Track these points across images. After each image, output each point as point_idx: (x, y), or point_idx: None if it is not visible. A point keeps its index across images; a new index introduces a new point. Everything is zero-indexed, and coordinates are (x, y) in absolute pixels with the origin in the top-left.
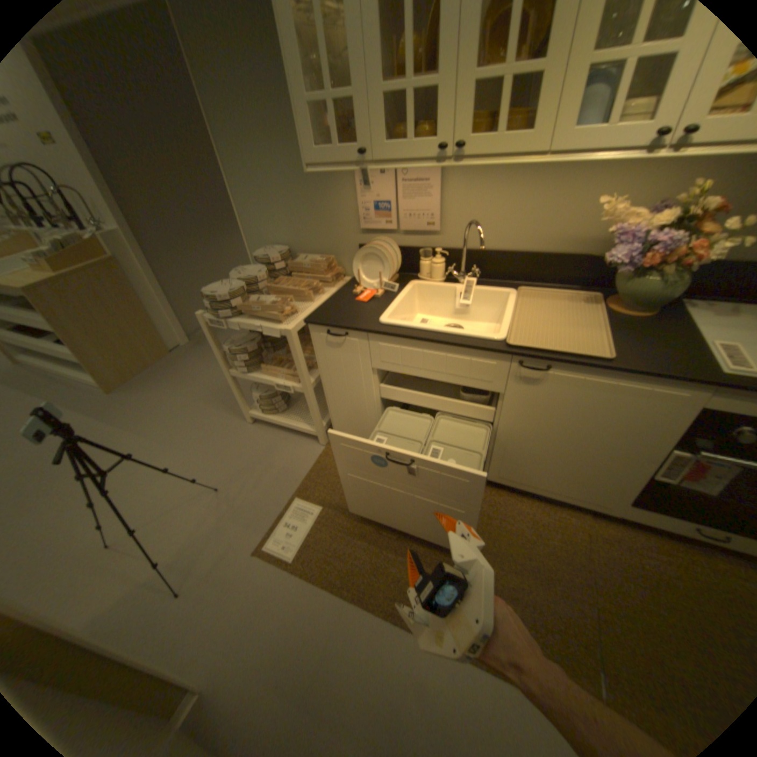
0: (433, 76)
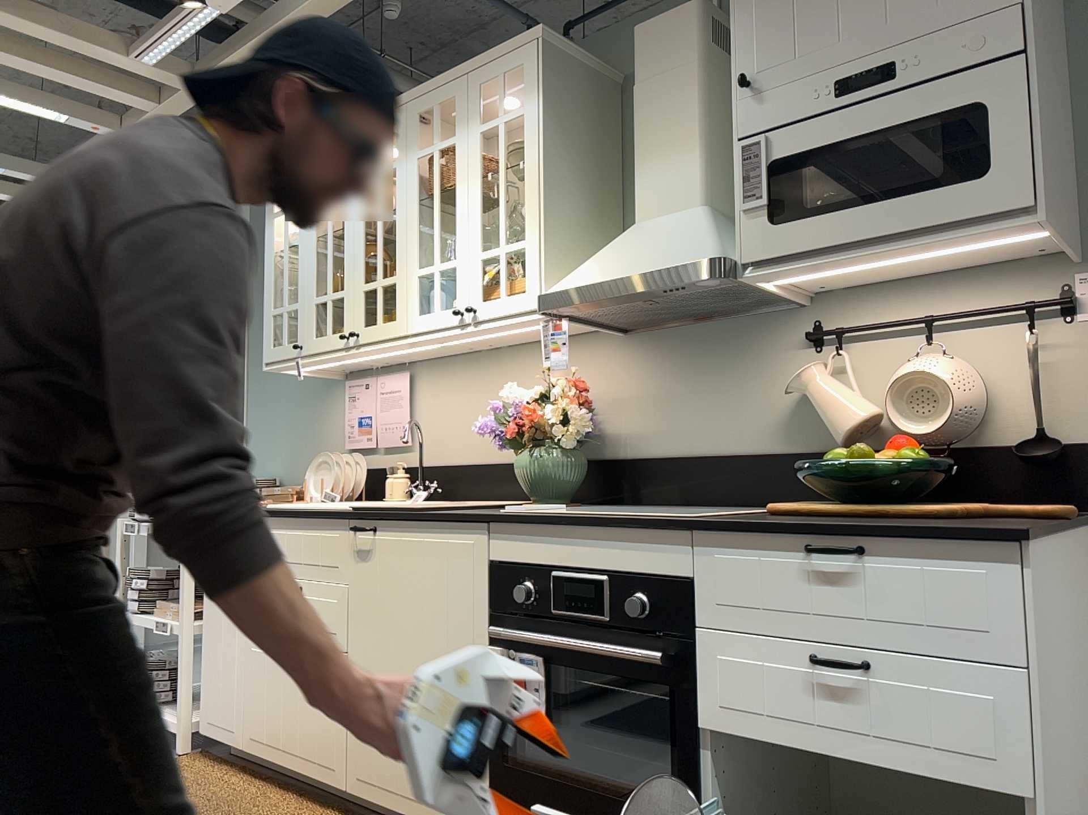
0: (341, 290)
